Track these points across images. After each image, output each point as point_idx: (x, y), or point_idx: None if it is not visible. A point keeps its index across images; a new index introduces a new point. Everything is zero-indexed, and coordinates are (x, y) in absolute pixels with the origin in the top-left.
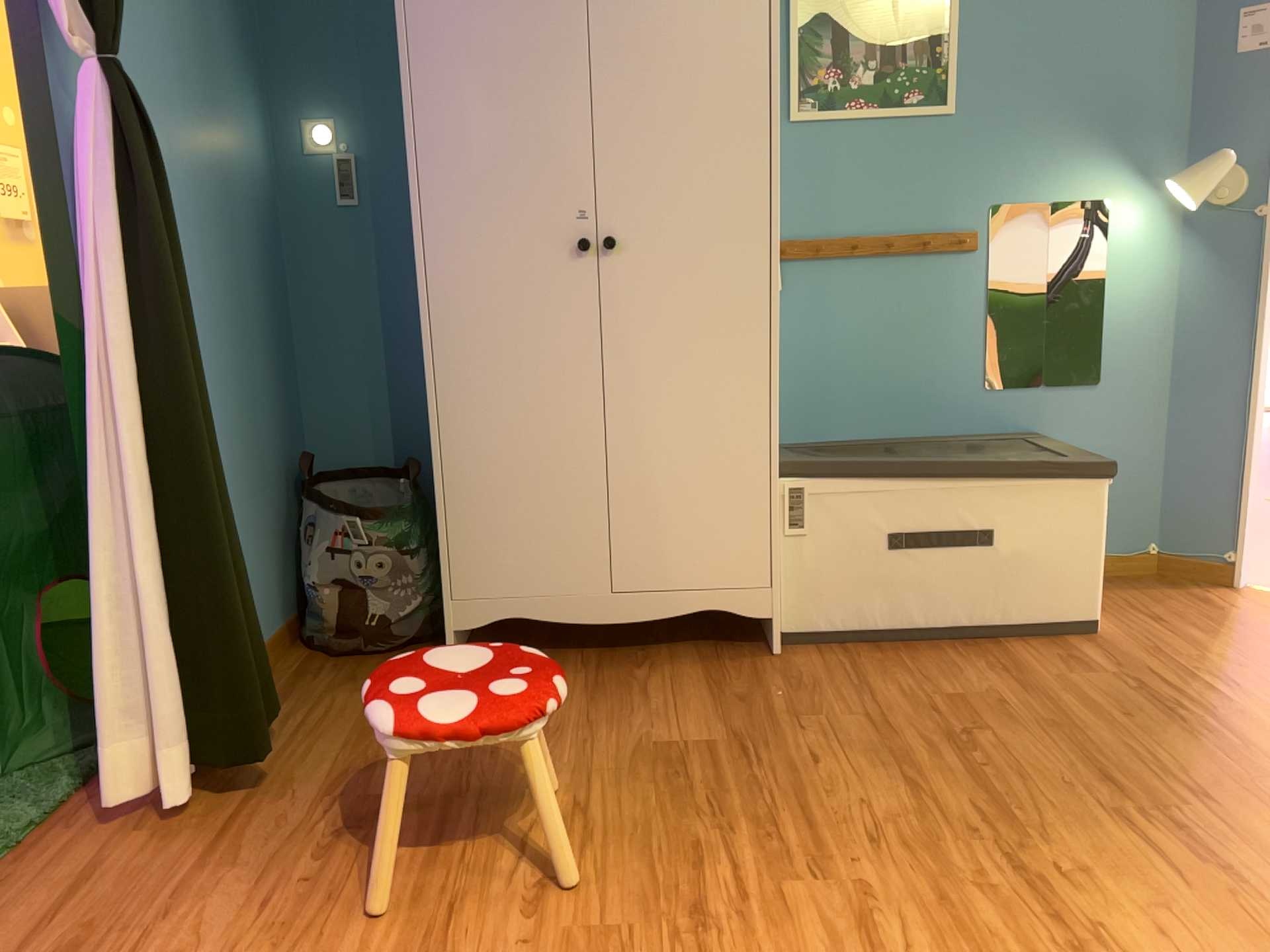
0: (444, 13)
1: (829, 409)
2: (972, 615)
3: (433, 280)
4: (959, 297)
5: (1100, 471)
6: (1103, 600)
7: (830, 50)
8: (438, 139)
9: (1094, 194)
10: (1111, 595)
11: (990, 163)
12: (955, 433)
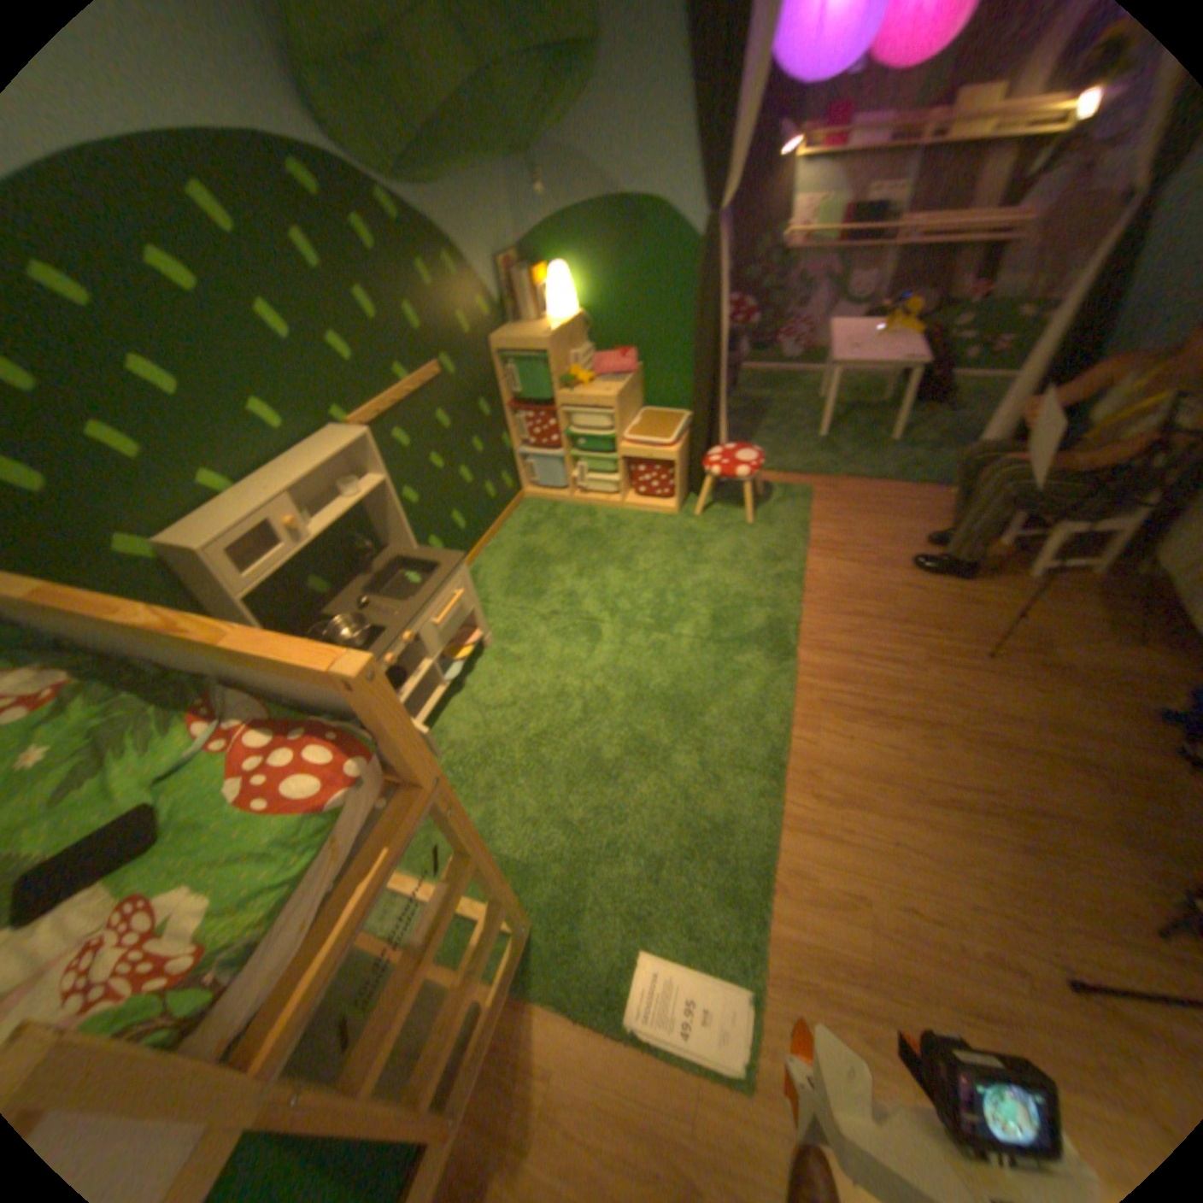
0: None
1: None
2: None
3: None
4: None
5: None
6: None
7: None
8: None
9: None
10: None
11: None
12: None
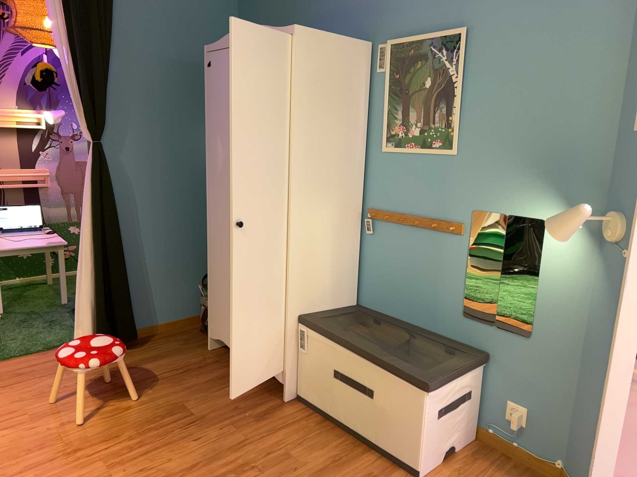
0: (214, 113)
1: (389, 300)
2: (363, 432)
3: (209, 209)
4: (453, 258)
5: (420, 385)
6: (480, 471)
7: (401, 116)
8: (212, 158)
9: (536, 214)
10: (492, 472)
11: (474, 185)
12: (445, 335)
